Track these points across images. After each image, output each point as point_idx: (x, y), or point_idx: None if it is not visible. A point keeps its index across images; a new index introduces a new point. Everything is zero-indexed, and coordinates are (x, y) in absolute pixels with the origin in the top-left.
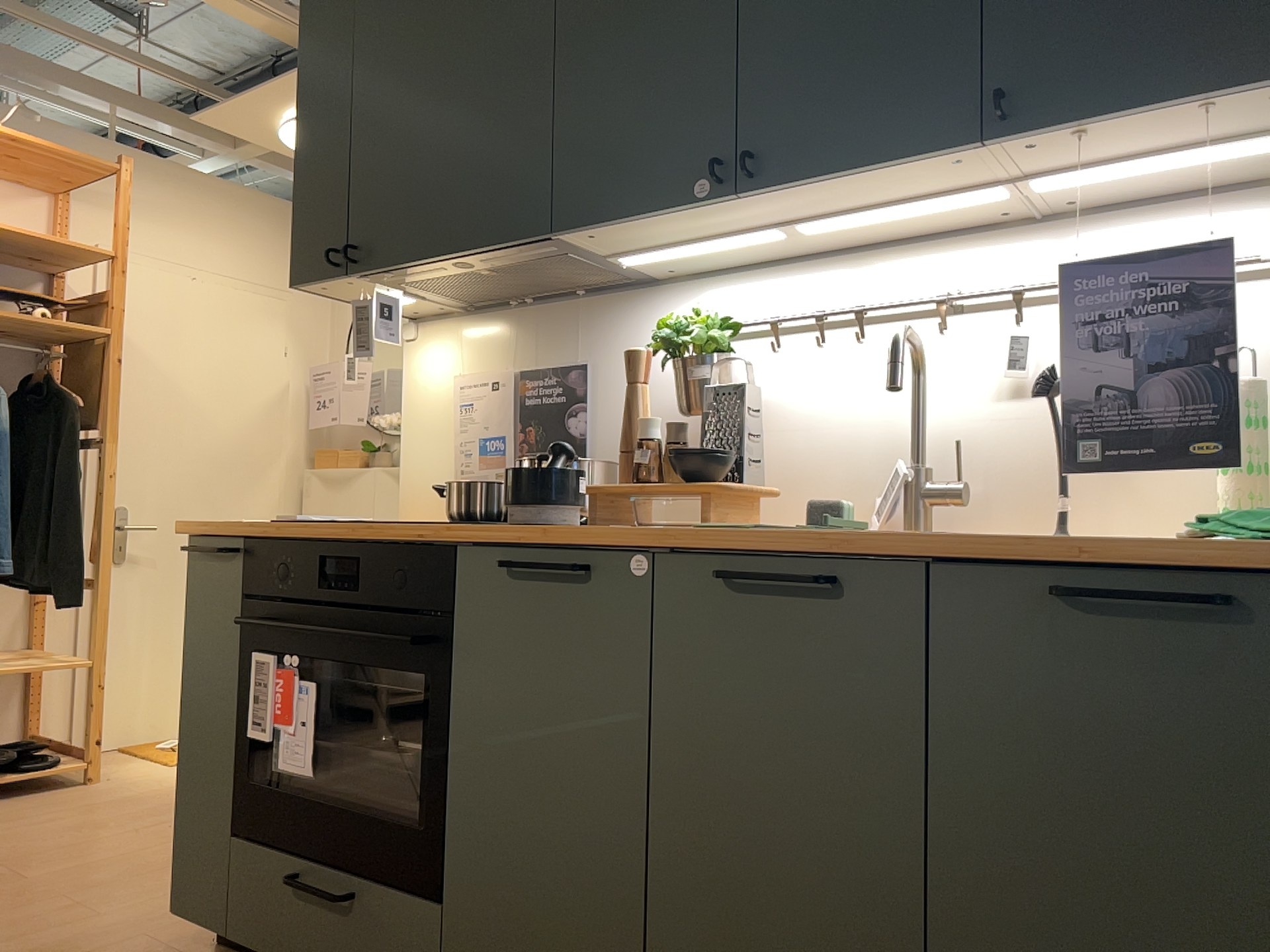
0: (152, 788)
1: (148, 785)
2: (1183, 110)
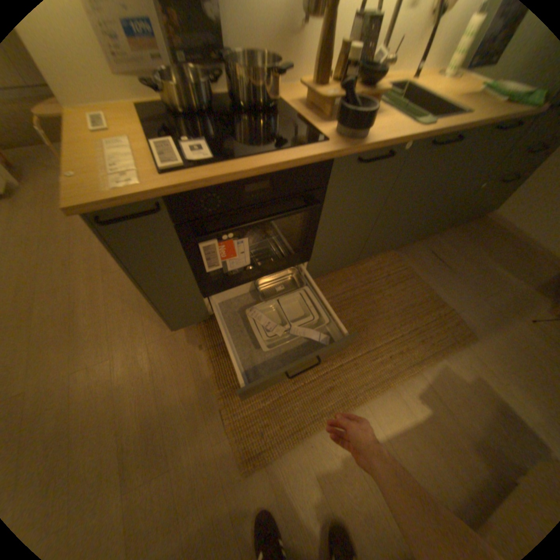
0: None
1: None
2: None
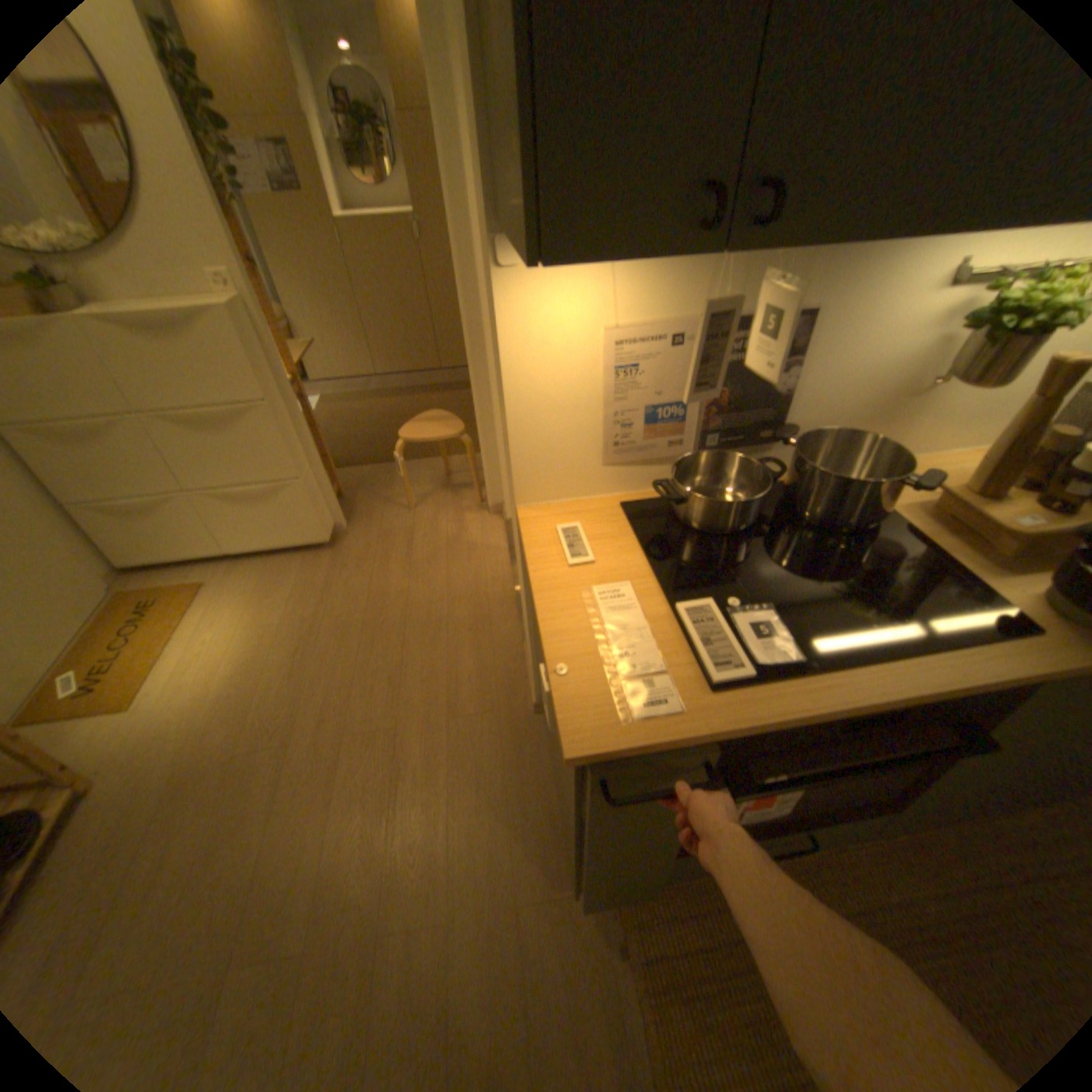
0: (171, 750)
1: (158, 750)
2: None
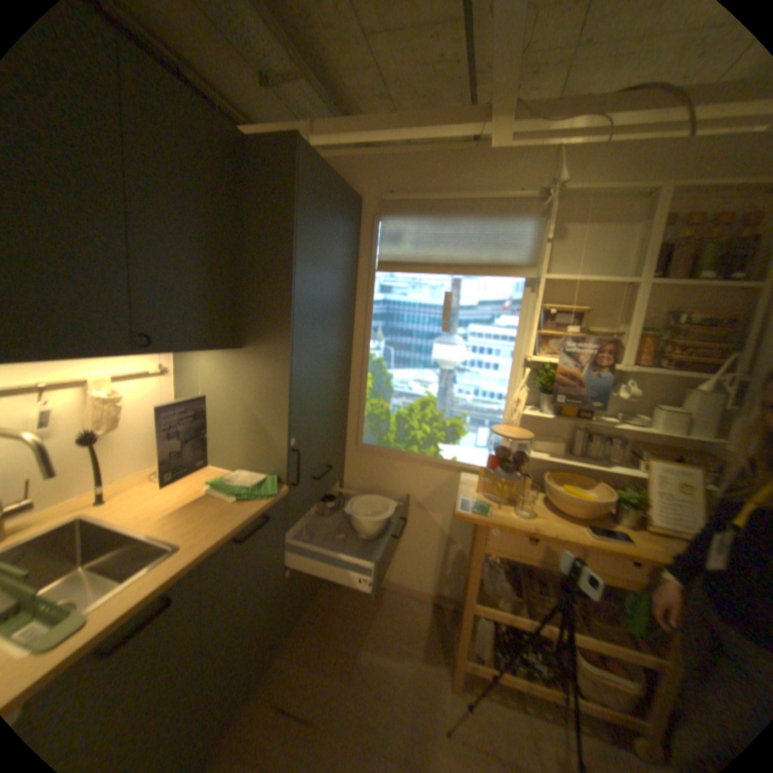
0: None
1: None
2: (196, 350)
